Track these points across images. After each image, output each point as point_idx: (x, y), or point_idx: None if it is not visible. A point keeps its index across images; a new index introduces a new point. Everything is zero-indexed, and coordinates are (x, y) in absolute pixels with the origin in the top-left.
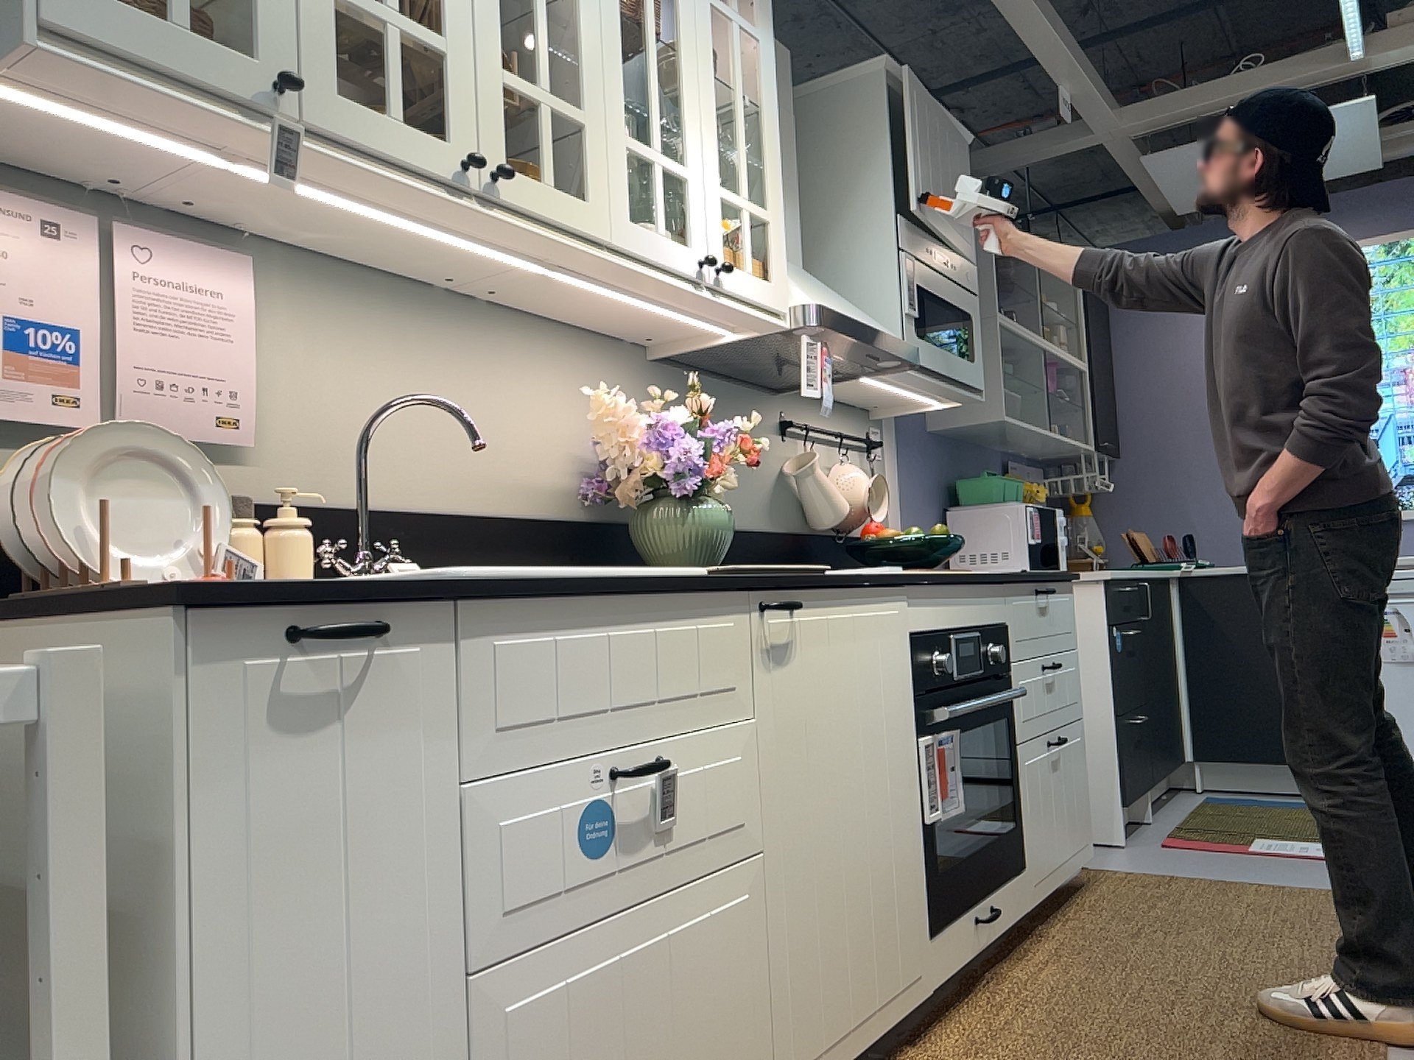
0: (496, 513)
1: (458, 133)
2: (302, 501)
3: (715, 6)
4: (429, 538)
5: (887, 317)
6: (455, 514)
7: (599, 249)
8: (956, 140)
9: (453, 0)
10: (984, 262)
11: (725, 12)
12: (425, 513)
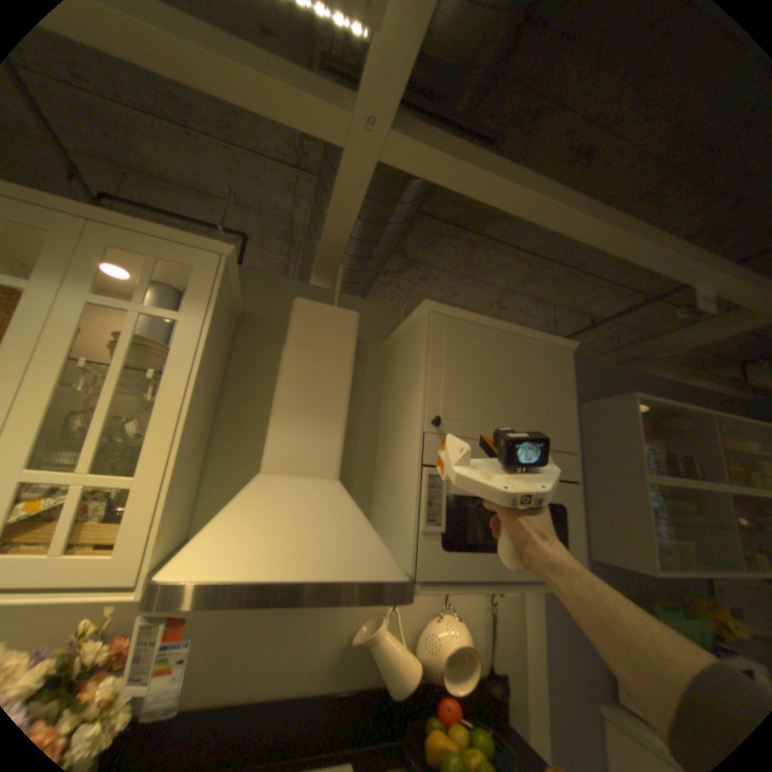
0: None
1: None
2: None
3: (94, 300)
4: None
5: (408, 528)
6: None
7: None
8: (548, 347)
9: None
10: (639, 425)
11: (113, 303)
12: None
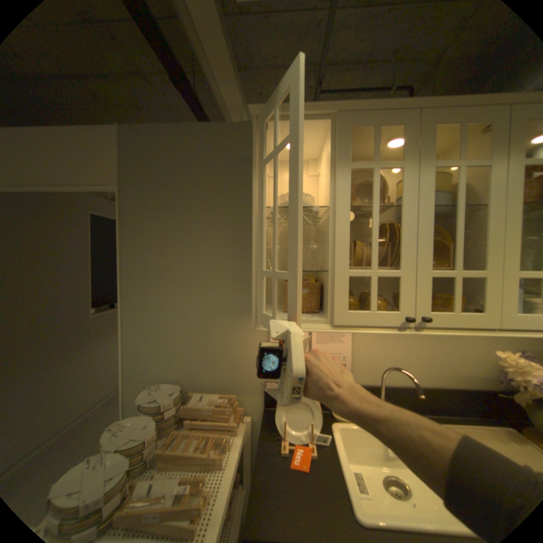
0: (448, 387)
1: (405, 306)
2: (366, 384)
3: None
4: (414, 397)
5: None
6: (428, 388)
7: (492, 331)
8: None
9: (406, 252)
10: None
11: None
12: (414, 388)
